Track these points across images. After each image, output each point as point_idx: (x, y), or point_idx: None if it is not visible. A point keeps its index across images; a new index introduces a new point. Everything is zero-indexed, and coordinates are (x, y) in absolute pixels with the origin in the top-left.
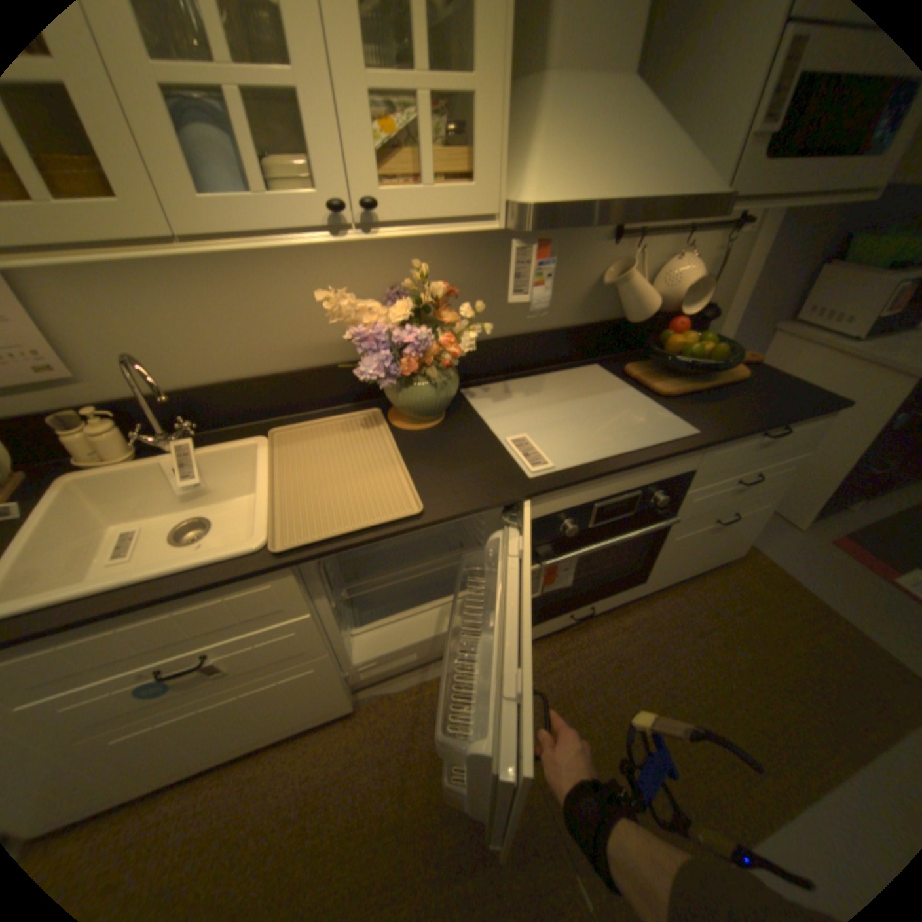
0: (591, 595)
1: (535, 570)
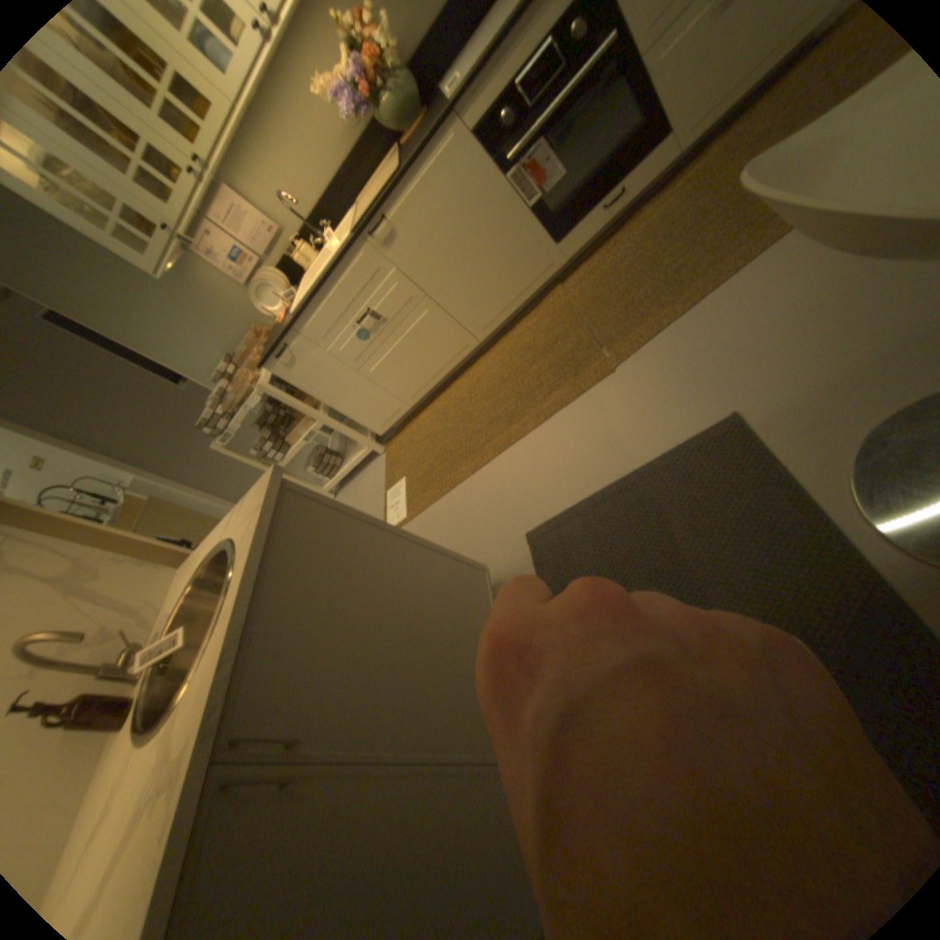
0: (607, 172)
1: (514, 171)
